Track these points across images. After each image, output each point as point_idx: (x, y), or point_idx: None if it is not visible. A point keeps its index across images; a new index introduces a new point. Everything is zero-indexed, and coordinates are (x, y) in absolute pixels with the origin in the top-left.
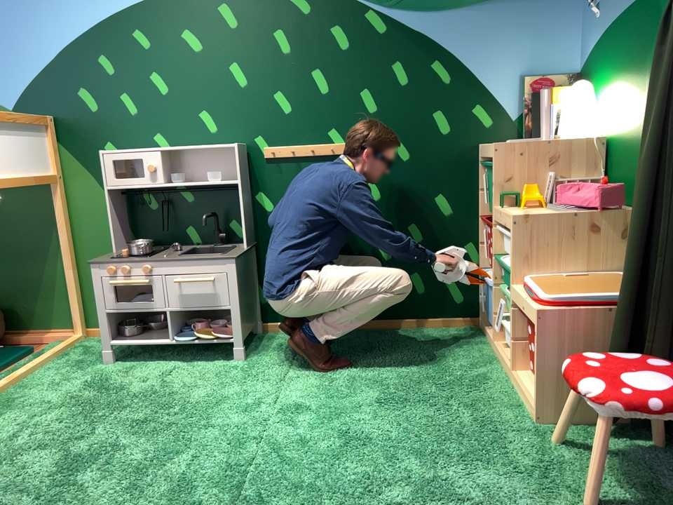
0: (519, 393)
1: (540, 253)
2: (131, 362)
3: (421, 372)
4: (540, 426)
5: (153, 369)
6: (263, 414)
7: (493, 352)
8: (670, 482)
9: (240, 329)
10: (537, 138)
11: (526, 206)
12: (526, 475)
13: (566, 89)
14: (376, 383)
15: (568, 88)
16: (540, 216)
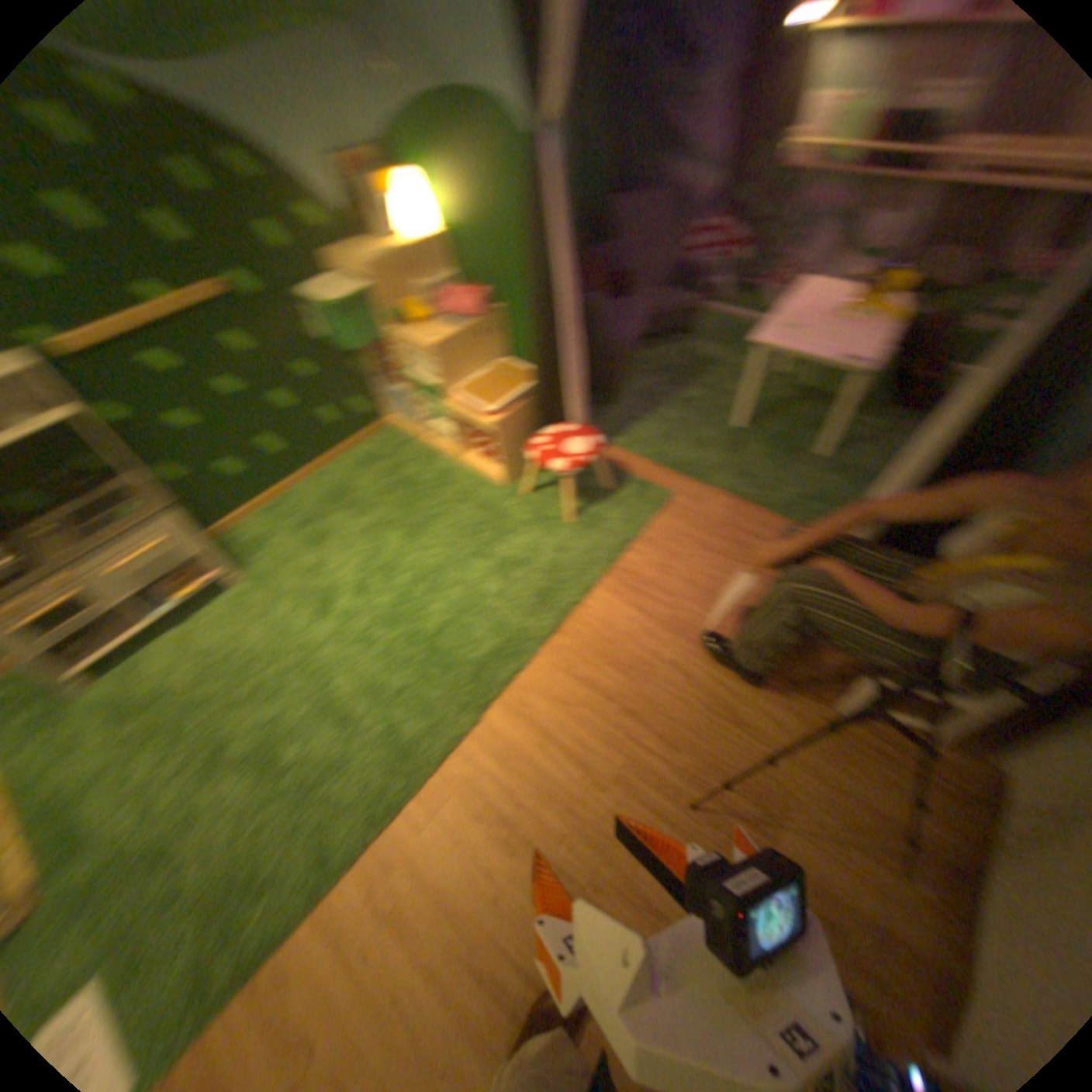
0: (473, 474)
1: (451, 371)
2: (105, 675)
3: (395, 495)
4: (505, 490)
5: (151, 660)
6: (336, 610)
7: (422, 447)
8: (580, 484)
9: (215, 564)
10: (367, 233)
11: (415, 327)
12: (528, 527)
13: (374, 170)
14: (378, 526)
15: (373, 166)
16: (443, 341)
